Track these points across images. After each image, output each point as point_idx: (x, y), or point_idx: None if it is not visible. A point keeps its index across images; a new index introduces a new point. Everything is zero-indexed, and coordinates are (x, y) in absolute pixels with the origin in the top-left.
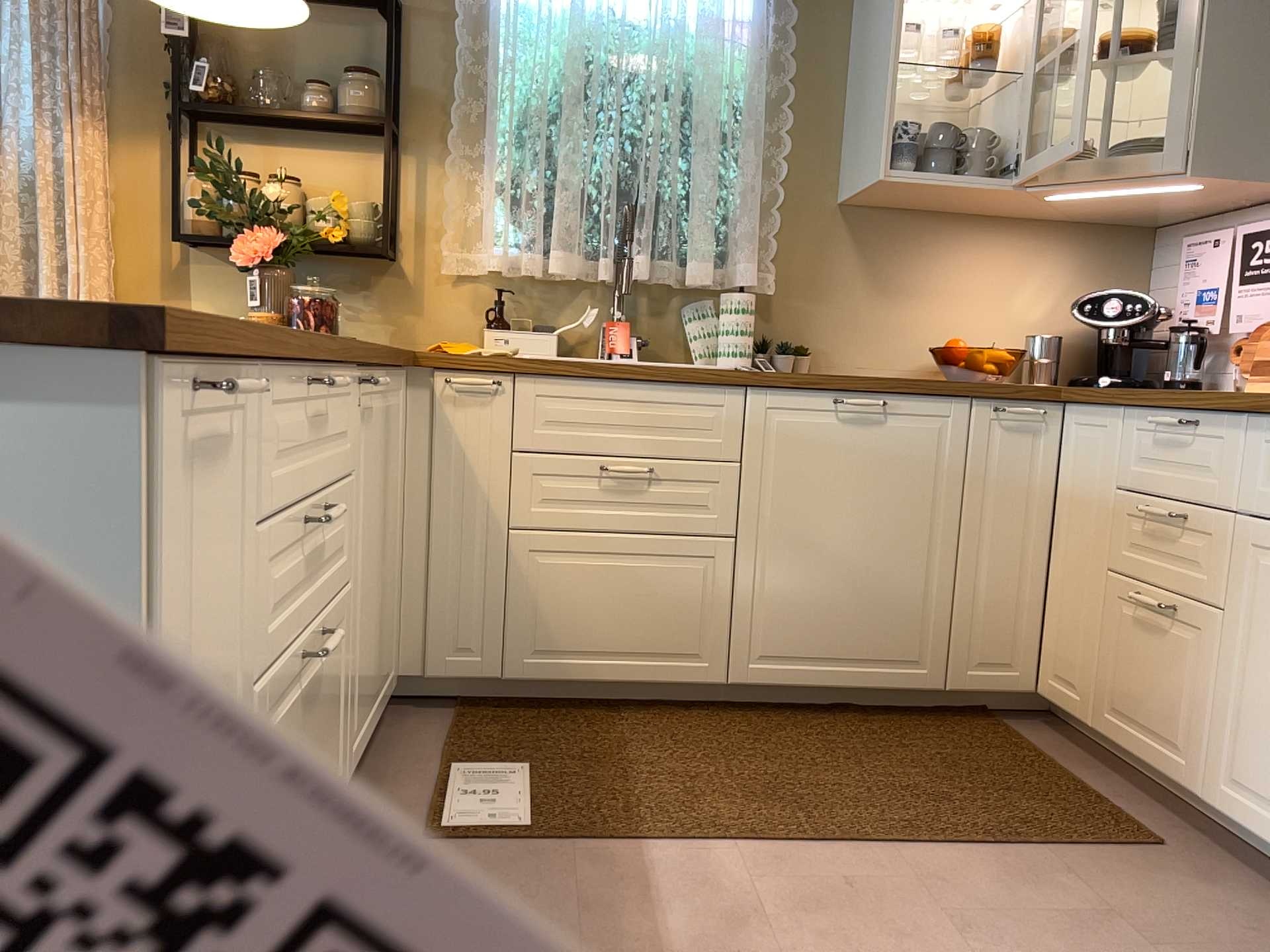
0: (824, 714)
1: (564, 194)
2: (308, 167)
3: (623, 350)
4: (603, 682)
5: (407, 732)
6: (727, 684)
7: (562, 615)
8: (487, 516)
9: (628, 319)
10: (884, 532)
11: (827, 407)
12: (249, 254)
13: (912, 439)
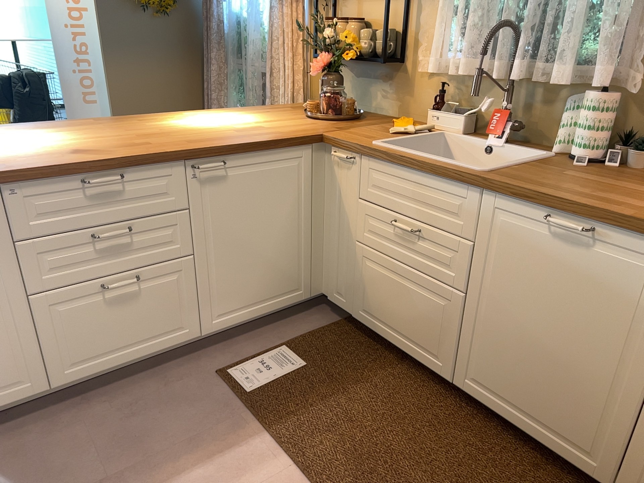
0: (517, 440)
1: (472, 17)
2: (371, 9)
3: (495, 134)
4: (391, 342)
5: (305, 320)
6: (455, 382)
7: (375, 296)
8: (349, 230)
9: (523, 107)
10: (574, 339)
11: (539, 220)
12: (315, 68)
13: (615, 271)
